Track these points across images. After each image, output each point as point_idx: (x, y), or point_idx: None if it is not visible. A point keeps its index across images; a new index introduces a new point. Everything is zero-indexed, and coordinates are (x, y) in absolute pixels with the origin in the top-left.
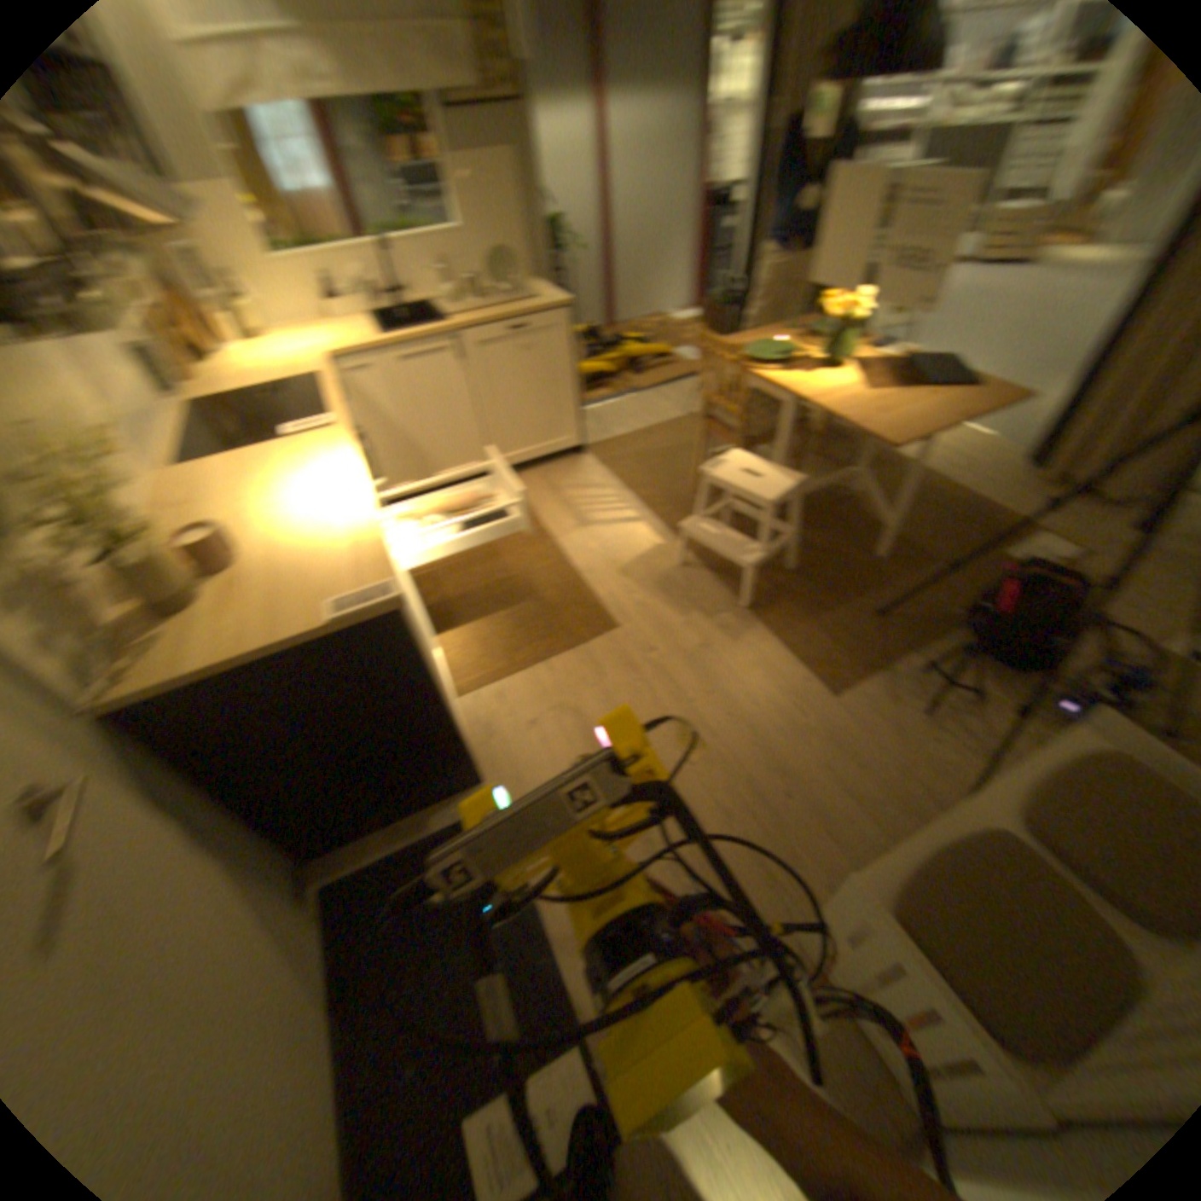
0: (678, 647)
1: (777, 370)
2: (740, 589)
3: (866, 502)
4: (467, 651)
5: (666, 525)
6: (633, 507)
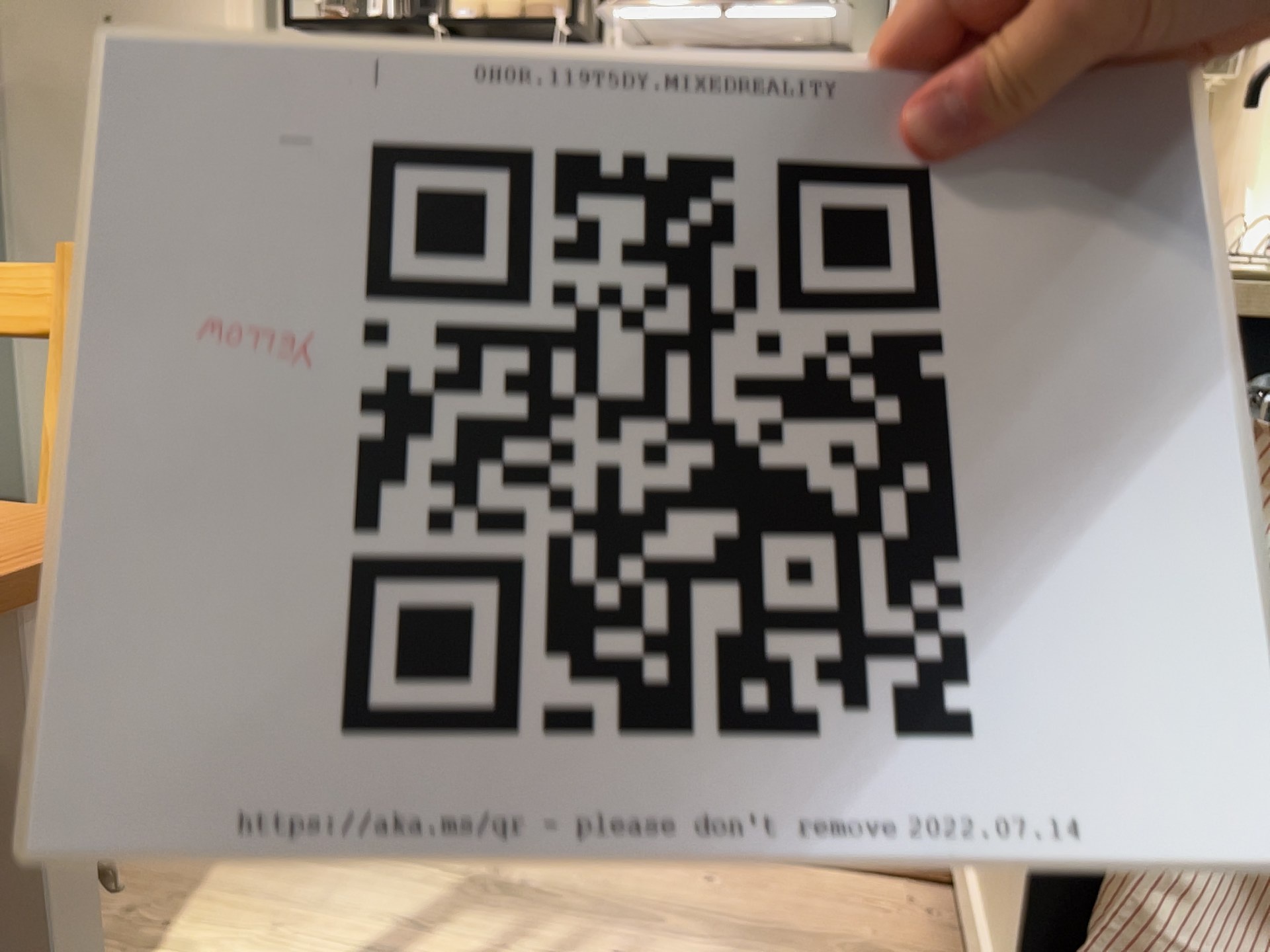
0: None
1: None
2: None
3: None
4: None
5: None
6: None
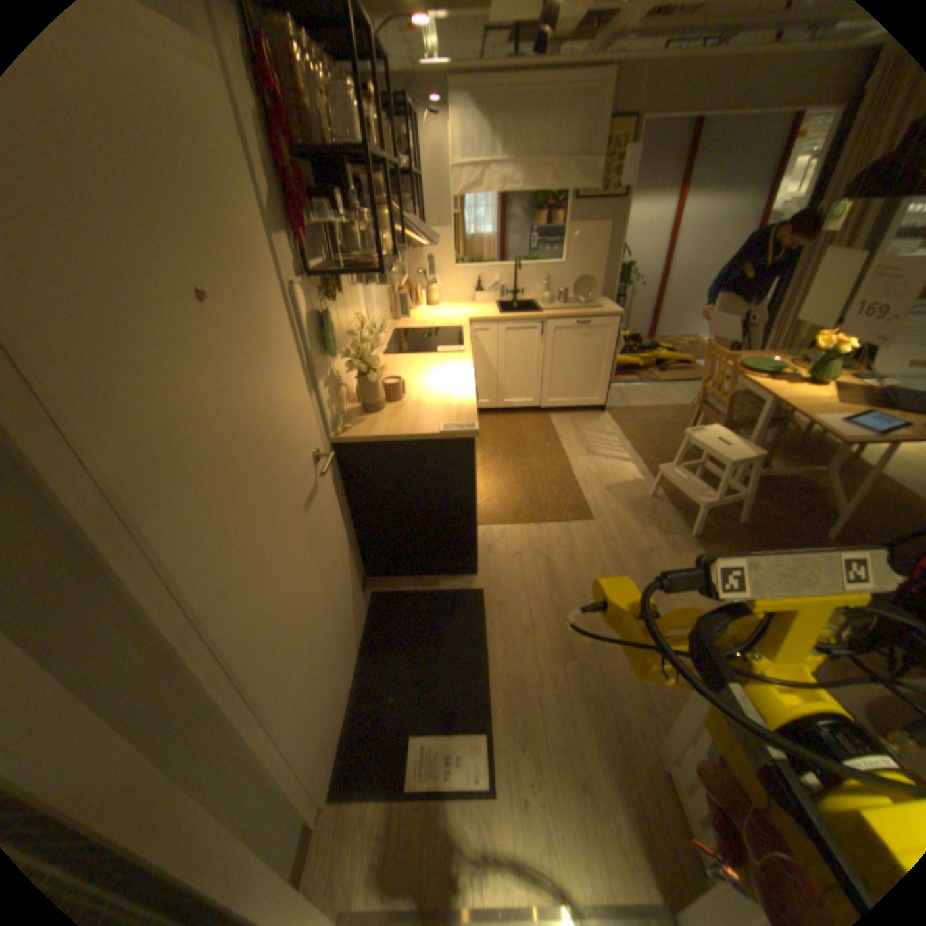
0: (633, 546)
1: (766, 379)
2: (695, 525)
3: (832, 499)
4: (492, 503)
5: (651, 470)
6: (630, 453)
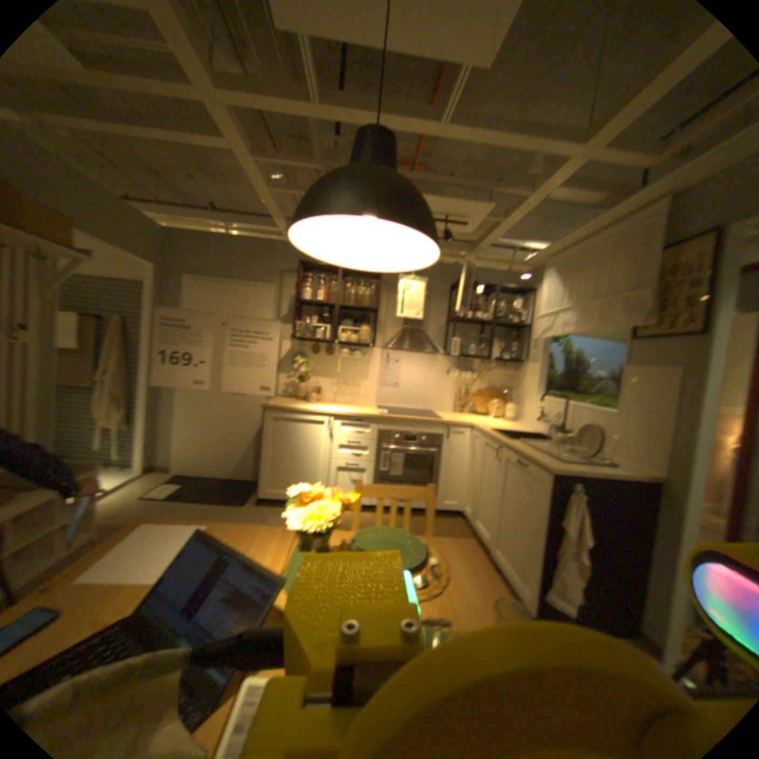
0: None
1: (338, 539)
2: None
3: None
4: None
5: None
6: None
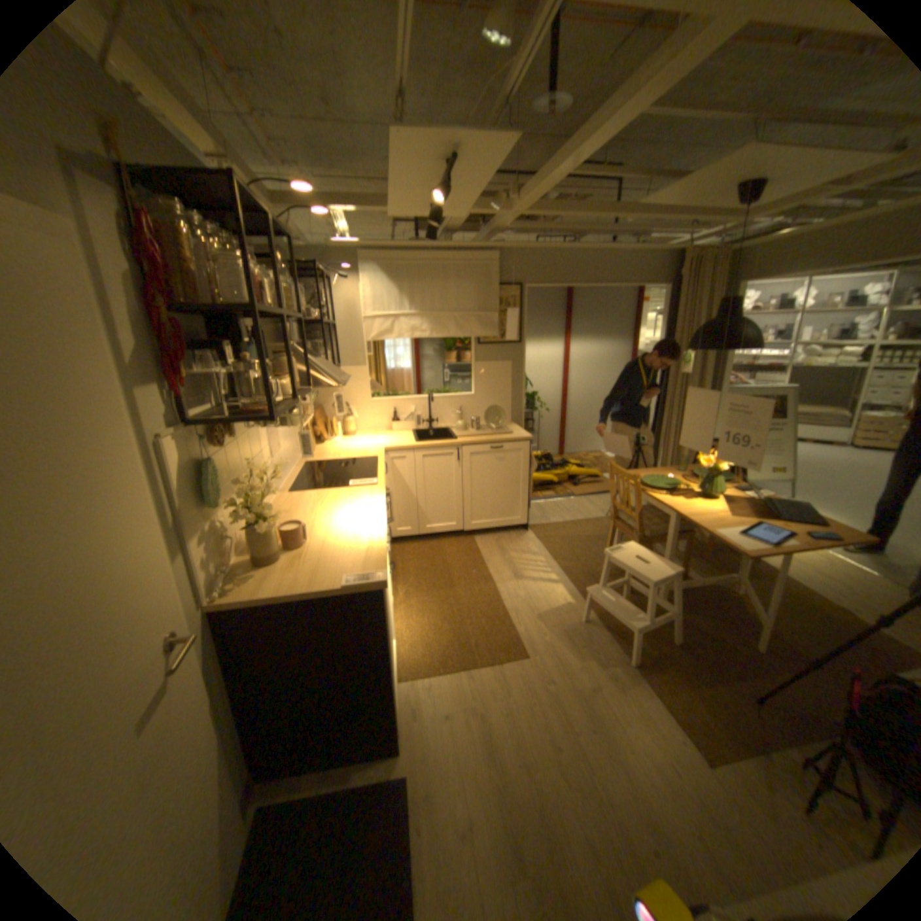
0: (574, 688)
1: (665, 495)
2: (633, 653)
3: (750, 606)
4: (415, 650)
5: (580, 591)
6: (557, 574)
